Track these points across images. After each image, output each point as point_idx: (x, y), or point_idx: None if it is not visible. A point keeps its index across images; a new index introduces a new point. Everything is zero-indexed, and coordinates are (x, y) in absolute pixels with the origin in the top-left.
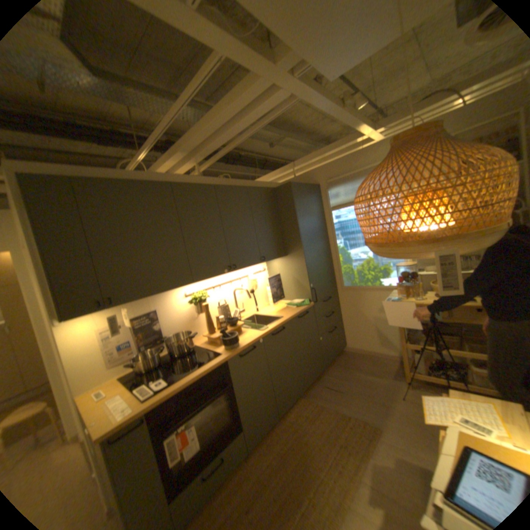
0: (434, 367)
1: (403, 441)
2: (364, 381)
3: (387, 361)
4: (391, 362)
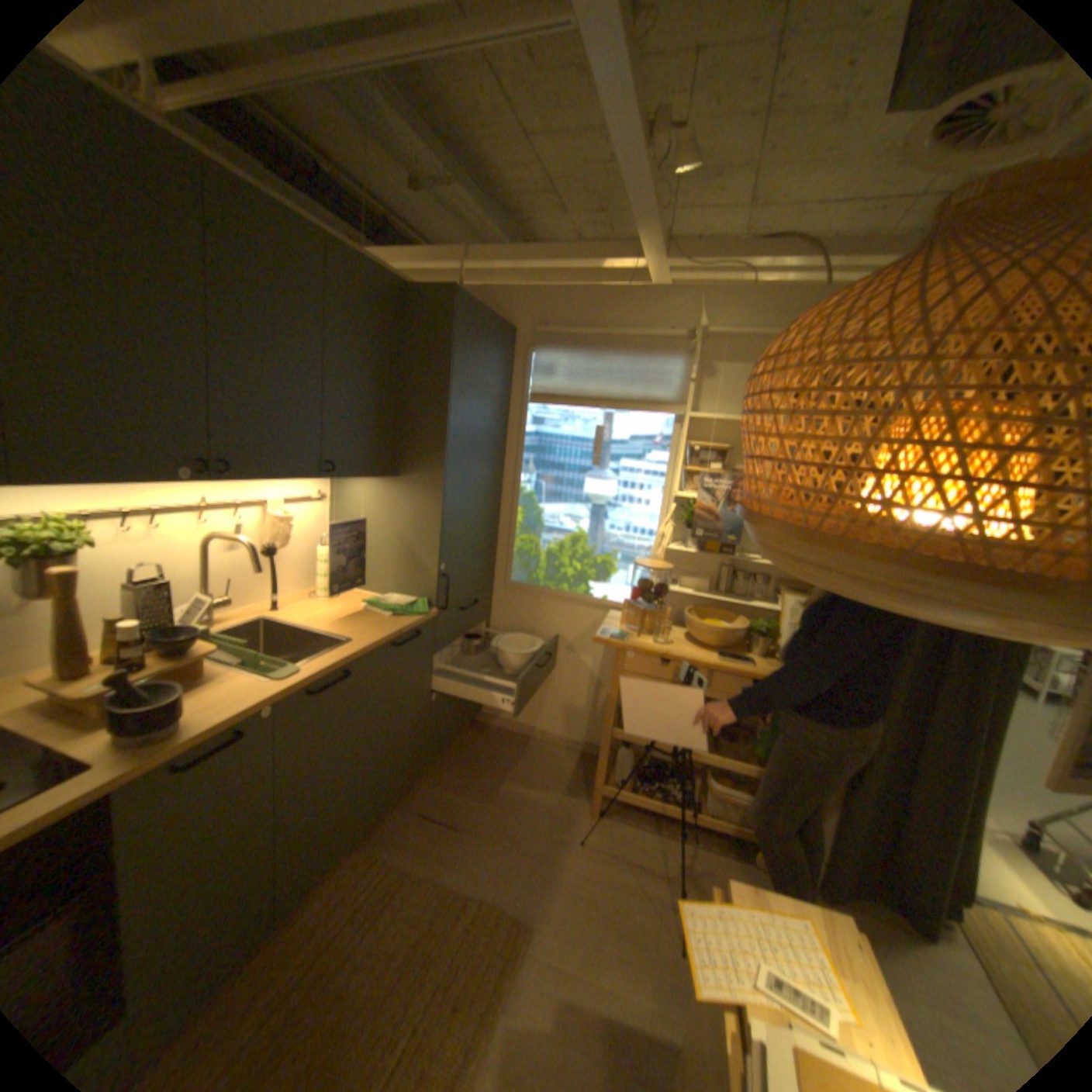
0: (646, 775)
1: (574, 951)
2: (507, 799)
3: (556, 750)
4: (564, 754)
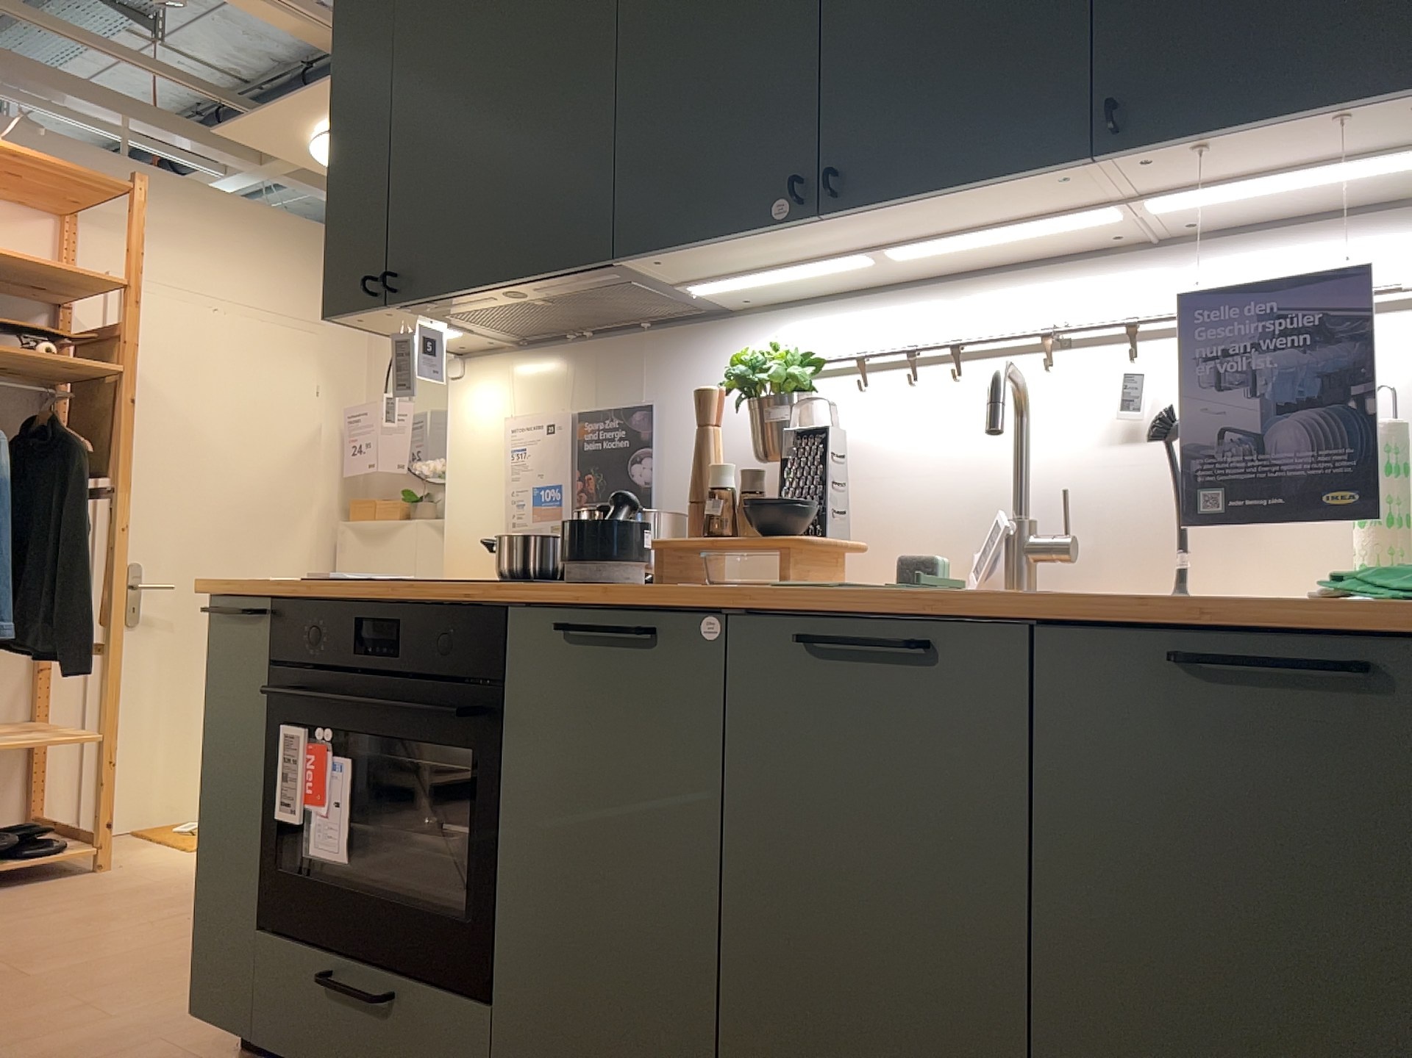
0: None
1: None
2: None
3: None
4: None
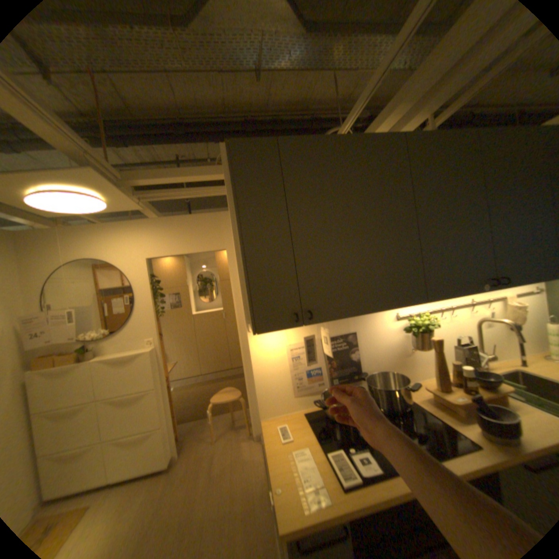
0: None
1: None
2: None
3: None
4: None
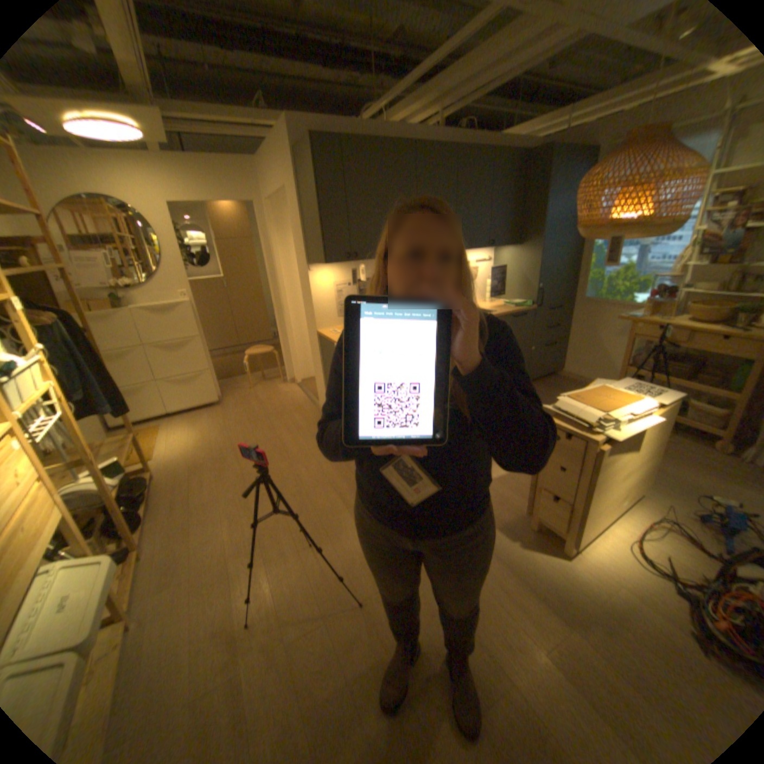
0: None
1: None
2: None
3: None
4: None
